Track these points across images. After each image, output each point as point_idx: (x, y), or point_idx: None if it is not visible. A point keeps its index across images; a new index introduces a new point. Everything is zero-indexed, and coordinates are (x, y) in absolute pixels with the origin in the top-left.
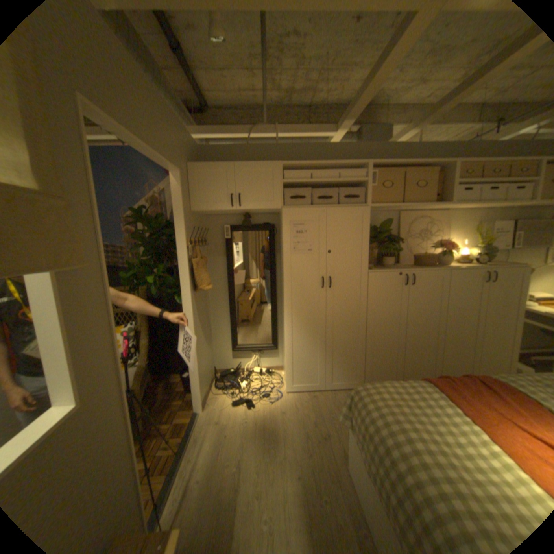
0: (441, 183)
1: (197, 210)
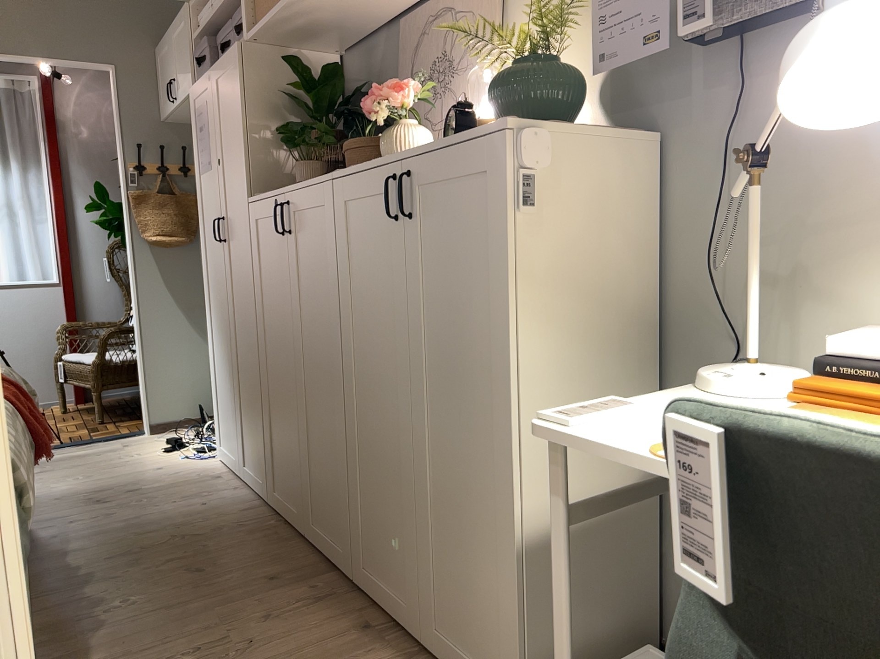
0: None
1: (162, 118)
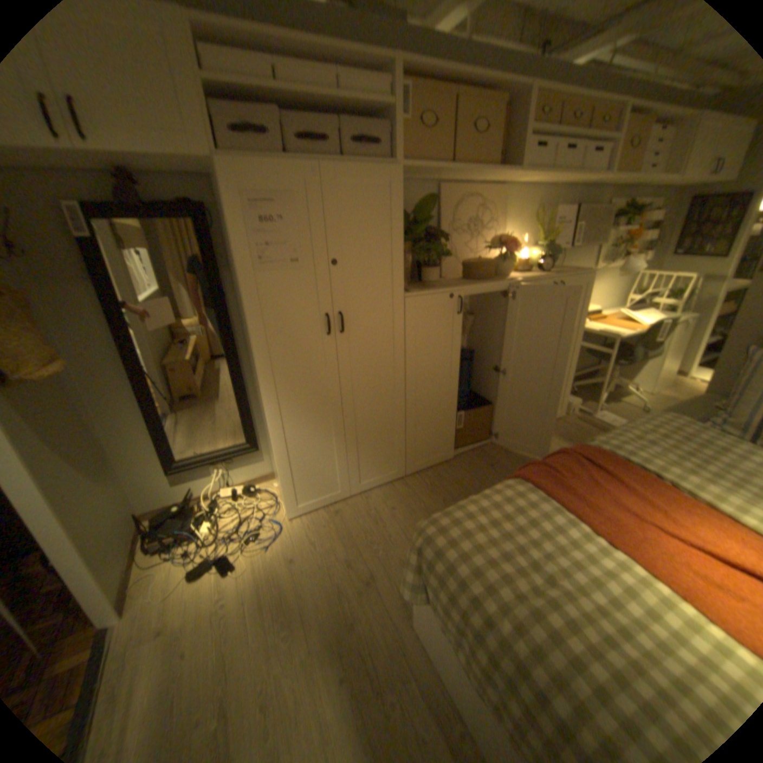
0: (505, 129)
1: None
